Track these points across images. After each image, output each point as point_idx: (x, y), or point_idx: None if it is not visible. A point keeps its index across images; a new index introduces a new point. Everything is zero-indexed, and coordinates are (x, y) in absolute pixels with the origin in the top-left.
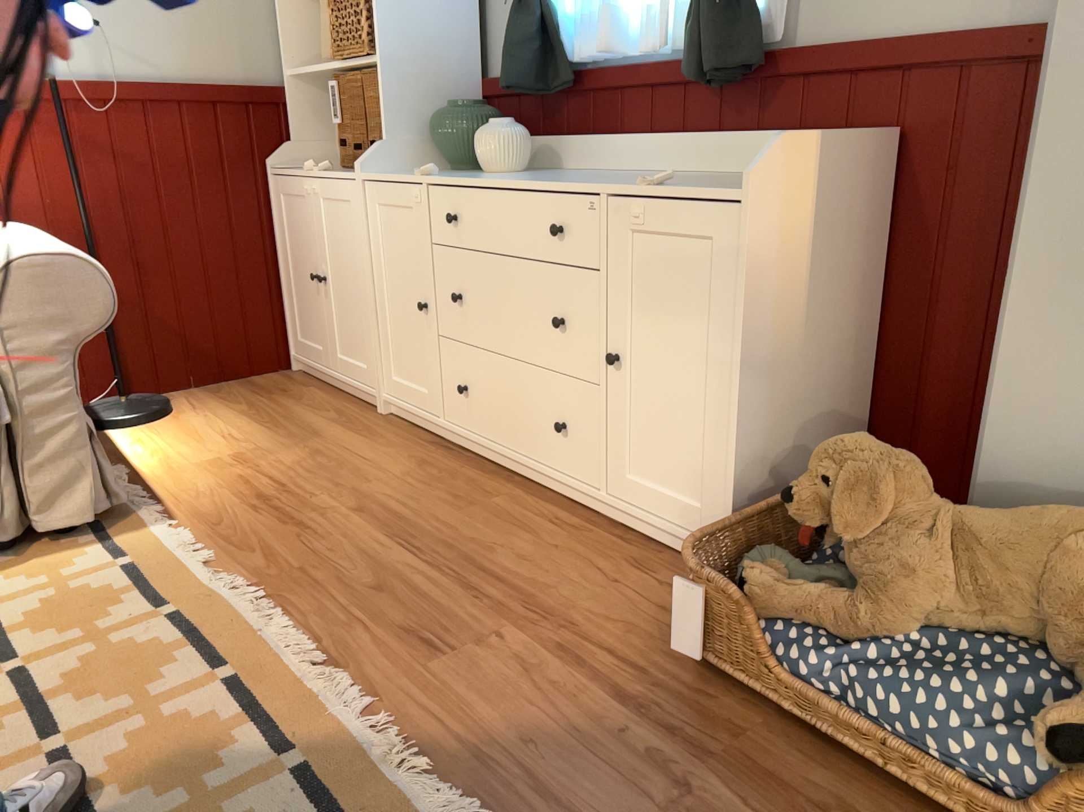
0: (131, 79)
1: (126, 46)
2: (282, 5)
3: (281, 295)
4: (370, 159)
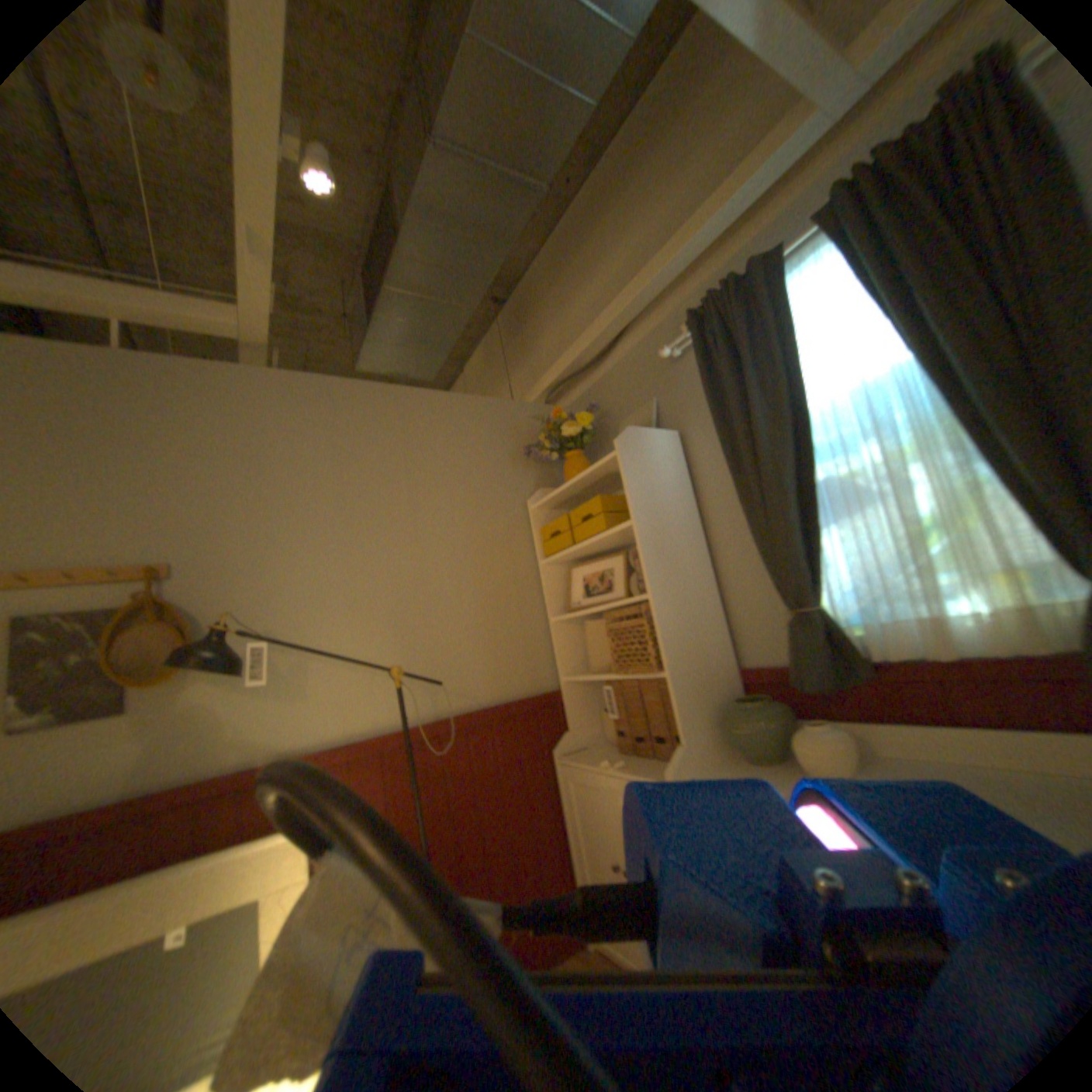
0: (457, 709)
1: (453, 684)
2: (556, 628)
3: (575, 870)
4: (680, 764)
